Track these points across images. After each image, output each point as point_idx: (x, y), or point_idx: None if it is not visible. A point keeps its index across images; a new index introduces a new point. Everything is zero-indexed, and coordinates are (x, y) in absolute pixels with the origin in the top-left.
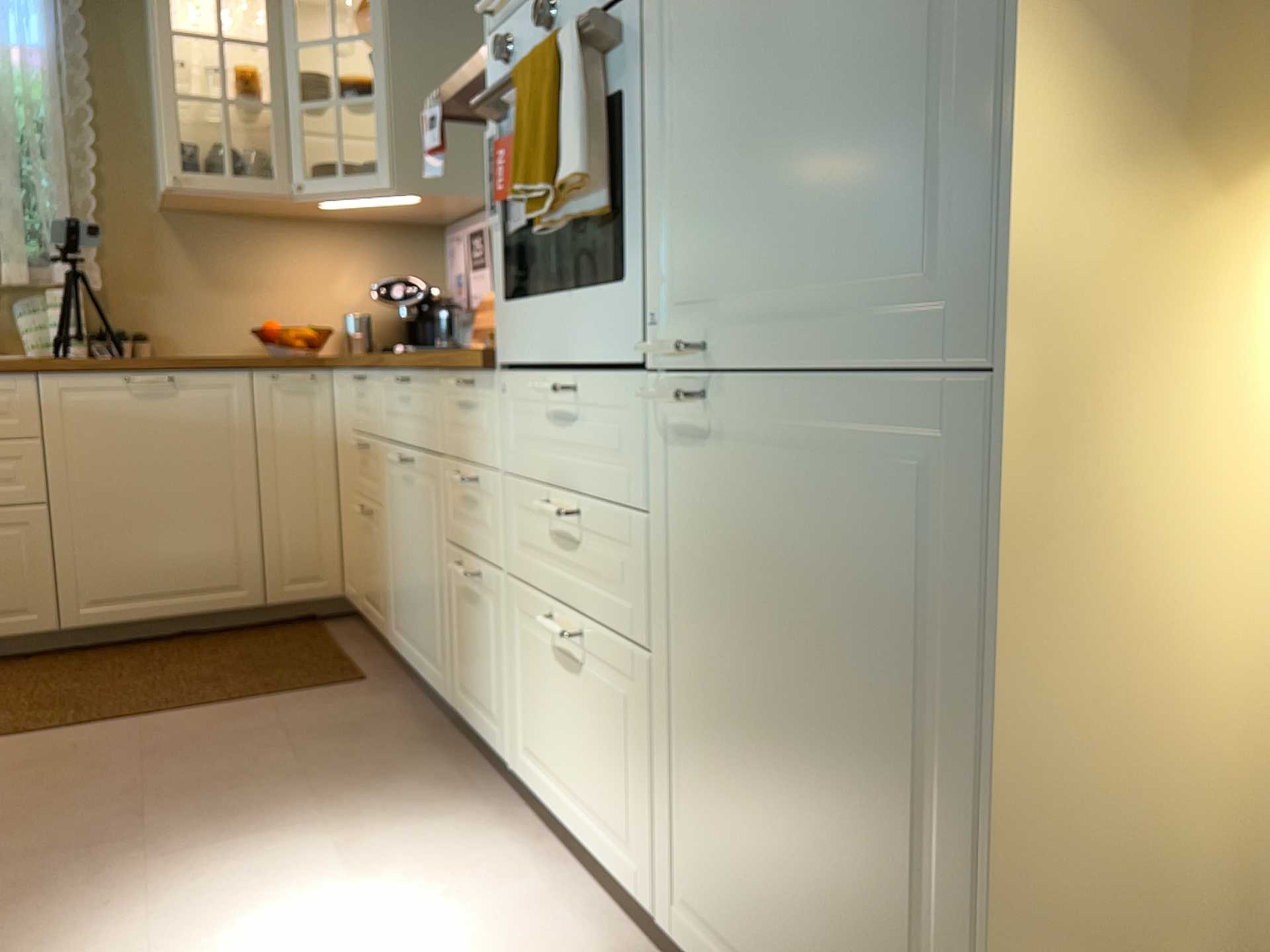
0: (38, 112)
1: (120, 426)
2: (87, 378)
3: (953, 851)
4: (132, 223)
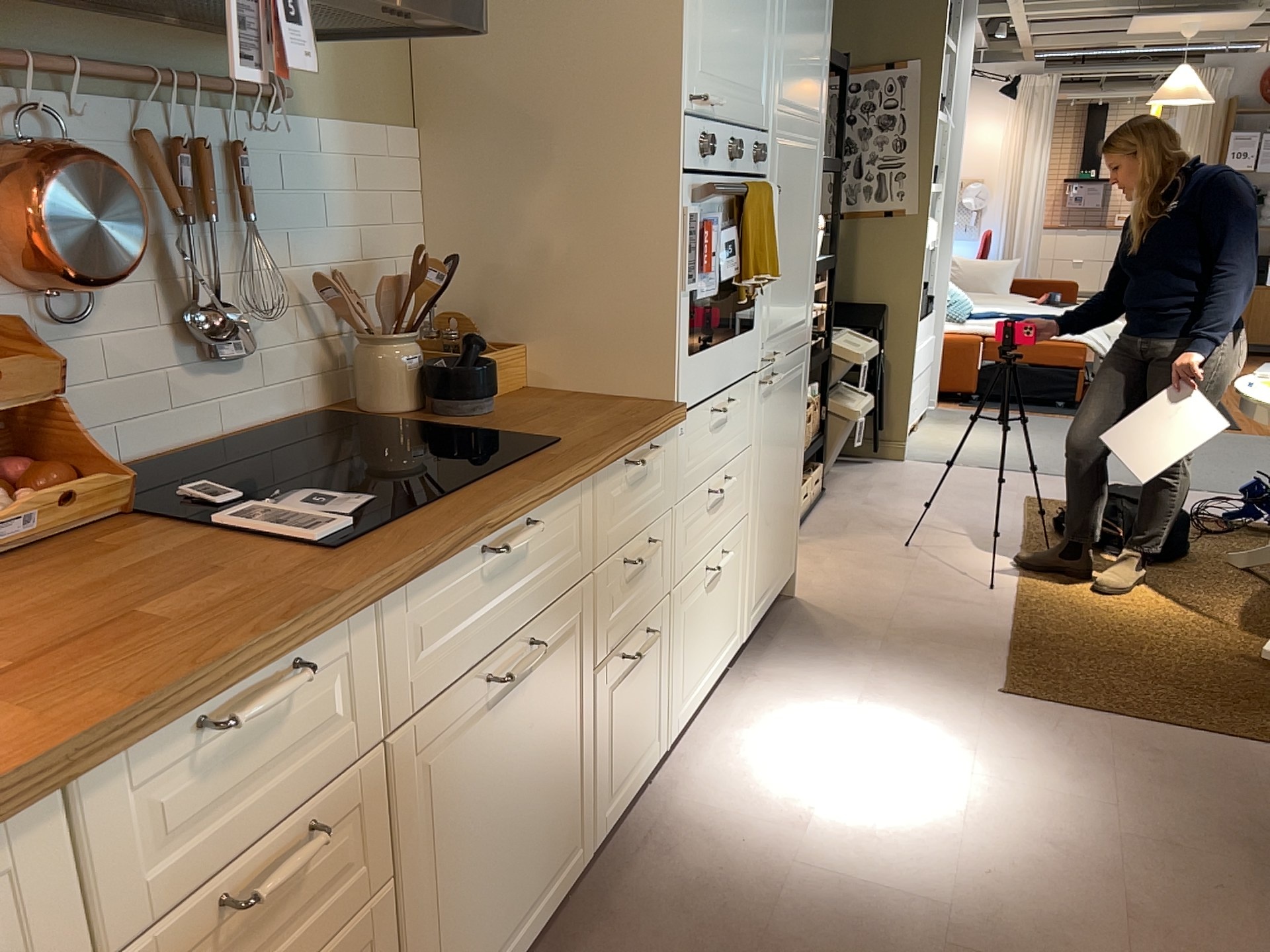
0: None
1: None
2: None
3: (797, 471)
4: None
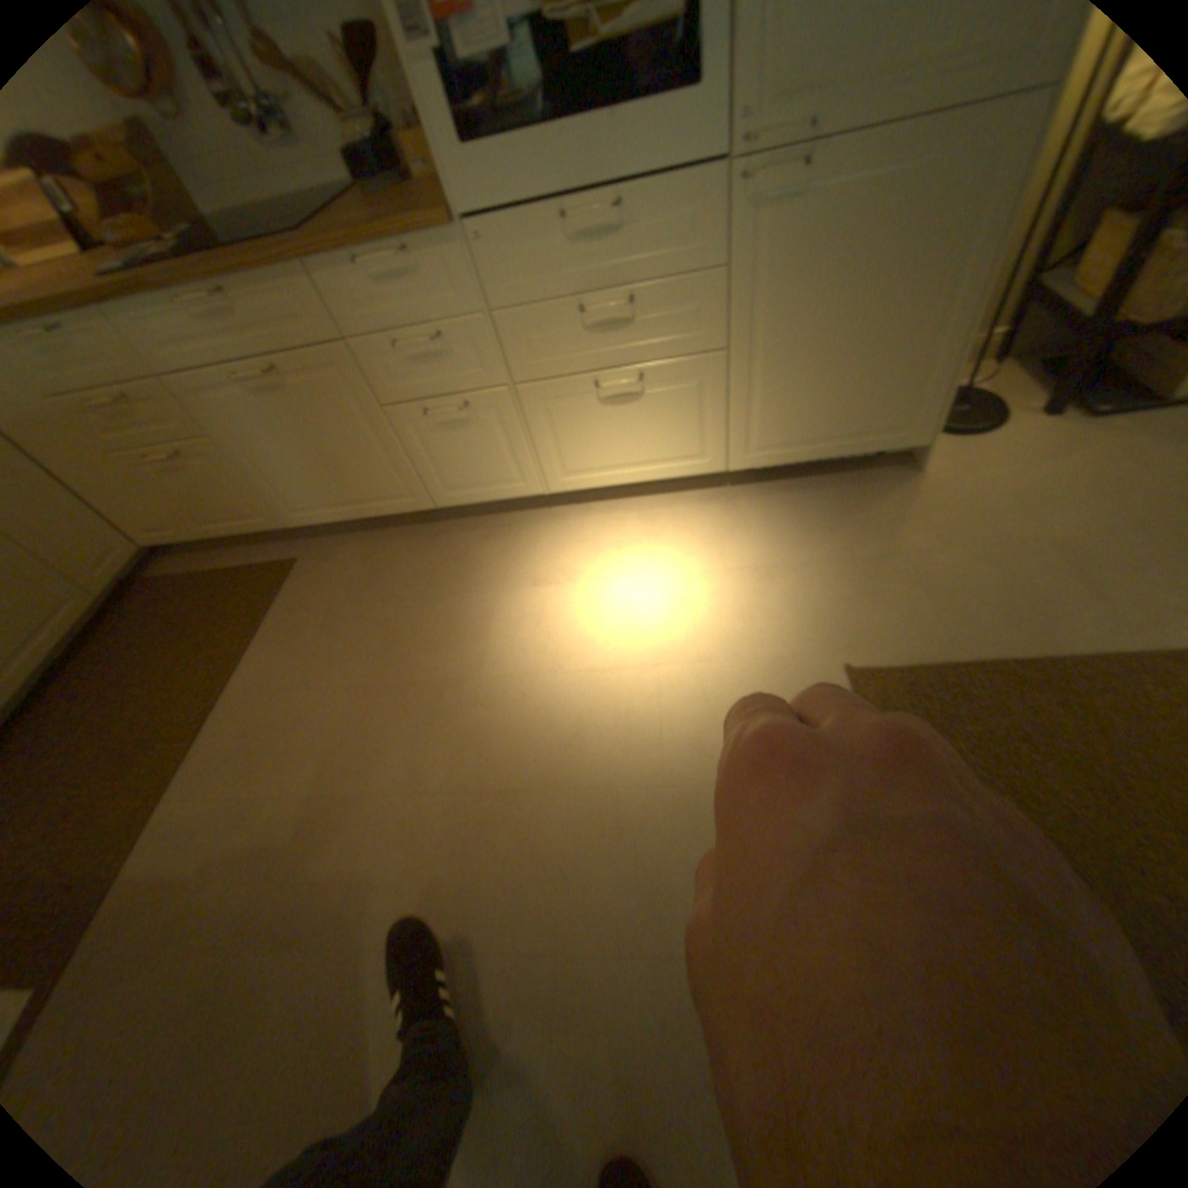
0: None
1: None
2: None
3: (950, 319)
4: None
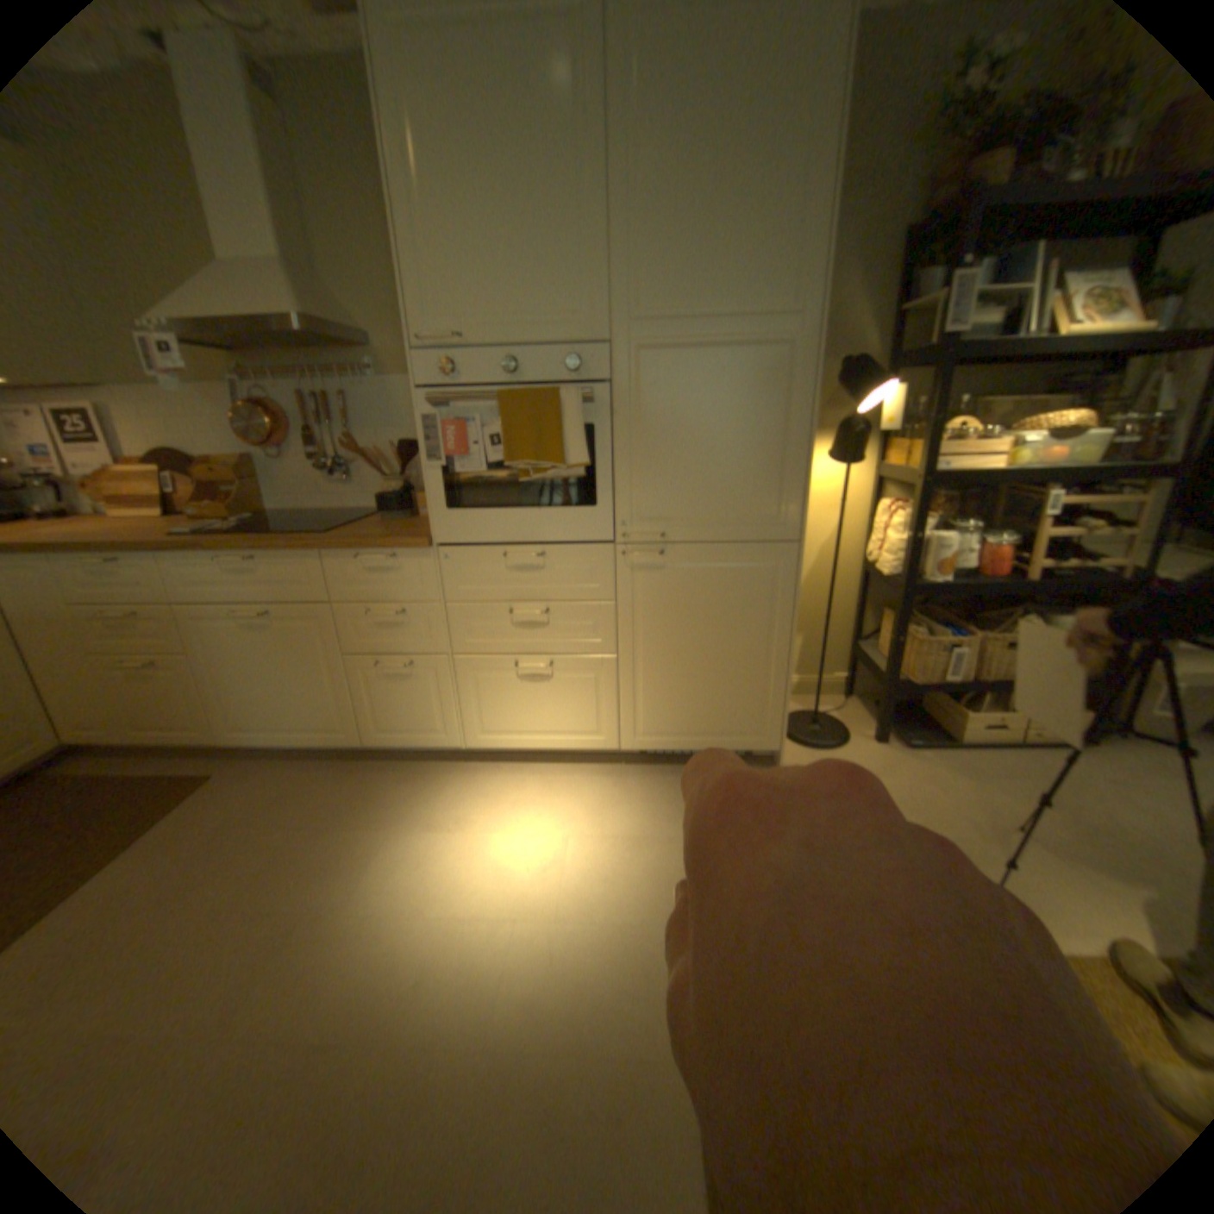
0: None
1: None
2: None
3: (770, 658)
4: None
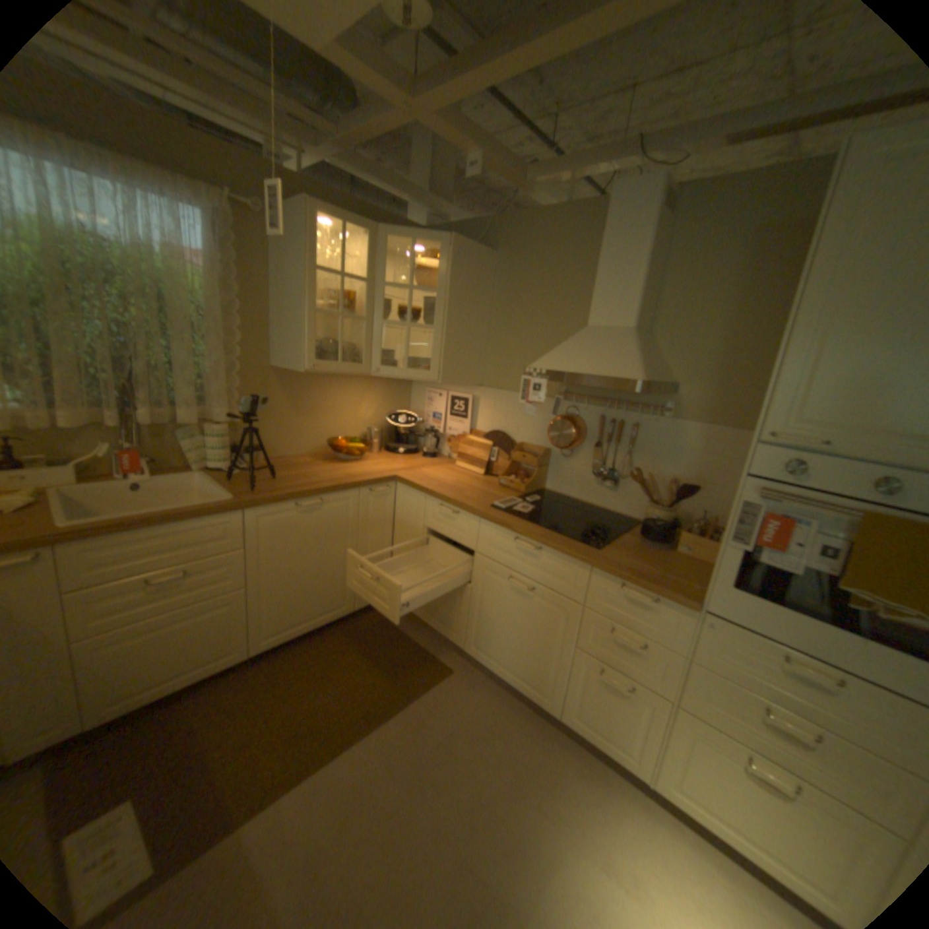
0: (198, 301)
1: (290, 532)
2: (273, 507)
3: None
4: (252, 376)
